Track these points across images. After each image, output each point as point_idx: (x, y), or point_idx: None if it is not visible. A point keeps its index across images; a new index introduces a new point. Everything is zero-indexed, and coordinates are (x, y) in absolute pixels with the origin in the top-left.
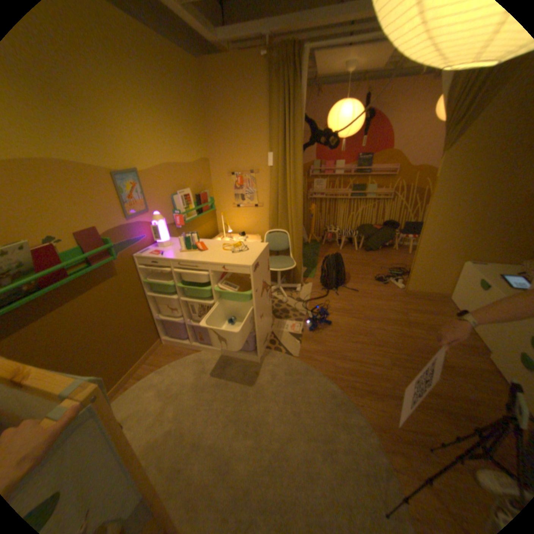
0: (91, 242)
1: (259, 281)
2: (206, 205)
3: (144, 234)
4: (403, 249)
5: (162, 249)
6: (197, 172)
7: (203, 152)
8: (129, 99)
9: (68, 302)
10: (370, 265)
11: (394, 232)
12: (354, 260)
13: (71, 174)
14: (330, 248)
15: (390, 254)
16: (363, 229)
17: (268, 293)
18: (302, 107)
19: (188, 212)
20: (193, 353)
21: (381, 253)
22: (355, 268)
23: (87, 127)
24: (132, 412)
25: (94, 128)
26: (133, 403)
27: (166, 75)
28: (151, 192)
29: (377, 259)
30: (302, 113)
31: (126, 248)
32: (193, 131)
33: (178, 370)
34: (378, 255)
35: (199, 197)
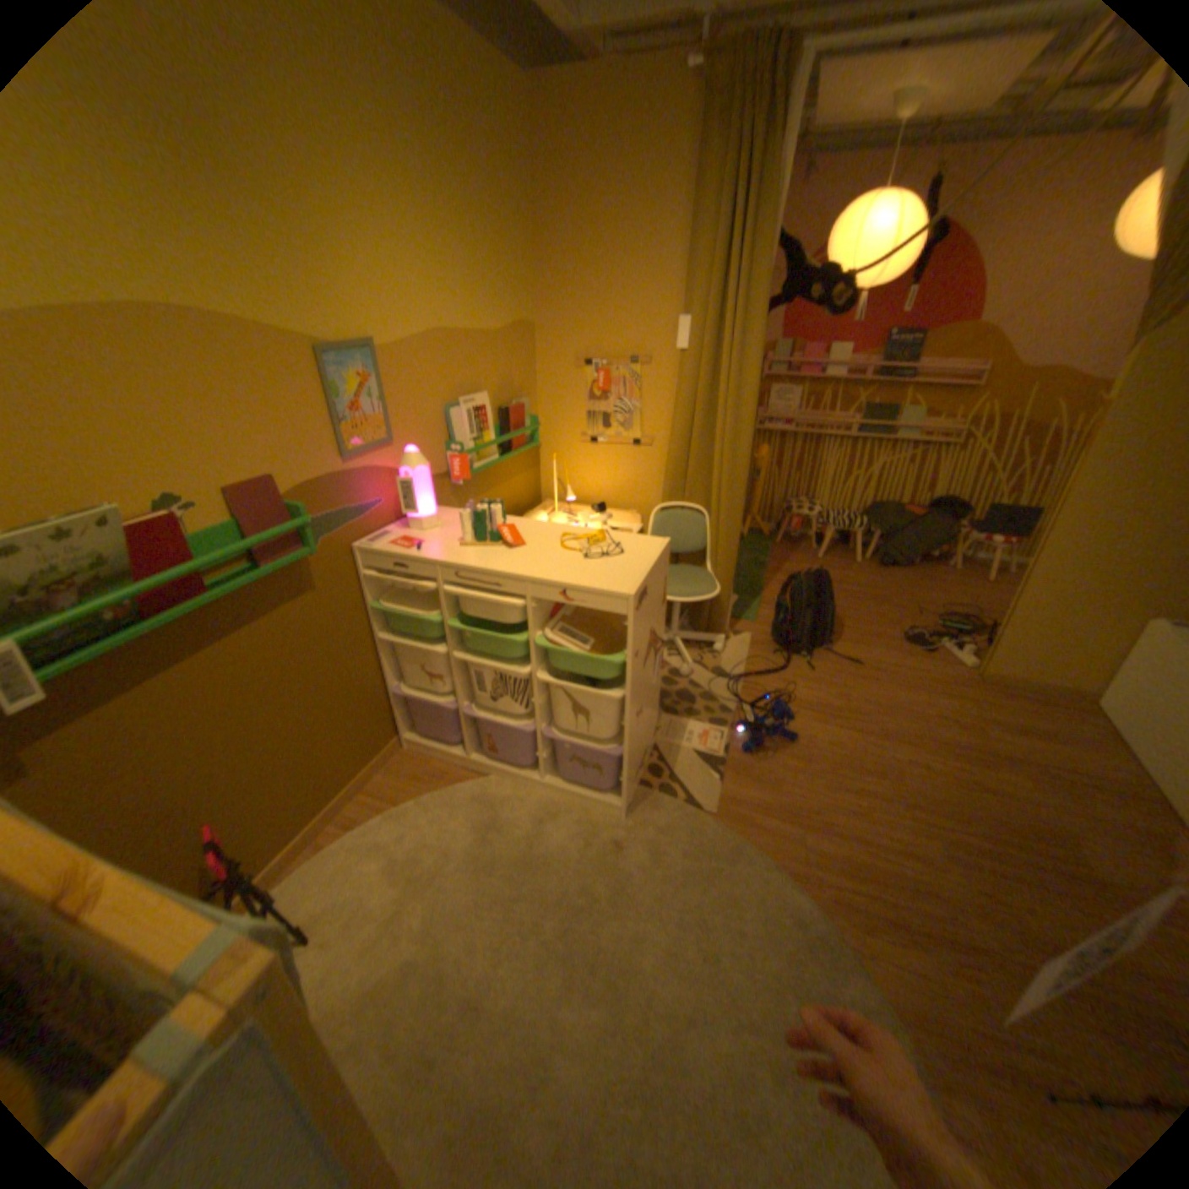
0: (264, 510)
1: (643, 630)
2: (521, 433)
3: (380, 495)
4: (974, 569)
5: (419, 536)
6: (506, 354)
7: (524, 306)
8: (367, 168)
9: (205, 648)
10: (893, 602)
11: (957, 527)
12: (852, 586)
13: (225, 345)
14: (795, 552)
15: (944, 579)
16: (880, 514)
17: (658, 657)
18: (779, 206)
19: (482, 449)
20: (472, 779)
21: (919, 574)
22: (856, 607)
23: (268, 231)
24: (330, 904)
25: (285, 234)
26: (334, 883)
27: (455, 111)
28: (403, 398)
29: (911, 590)
30: (777, 221)
31: (339, 528)
32: (505, 254)
33: (436, 815)
34: (911, 578)
35: (508, 414)
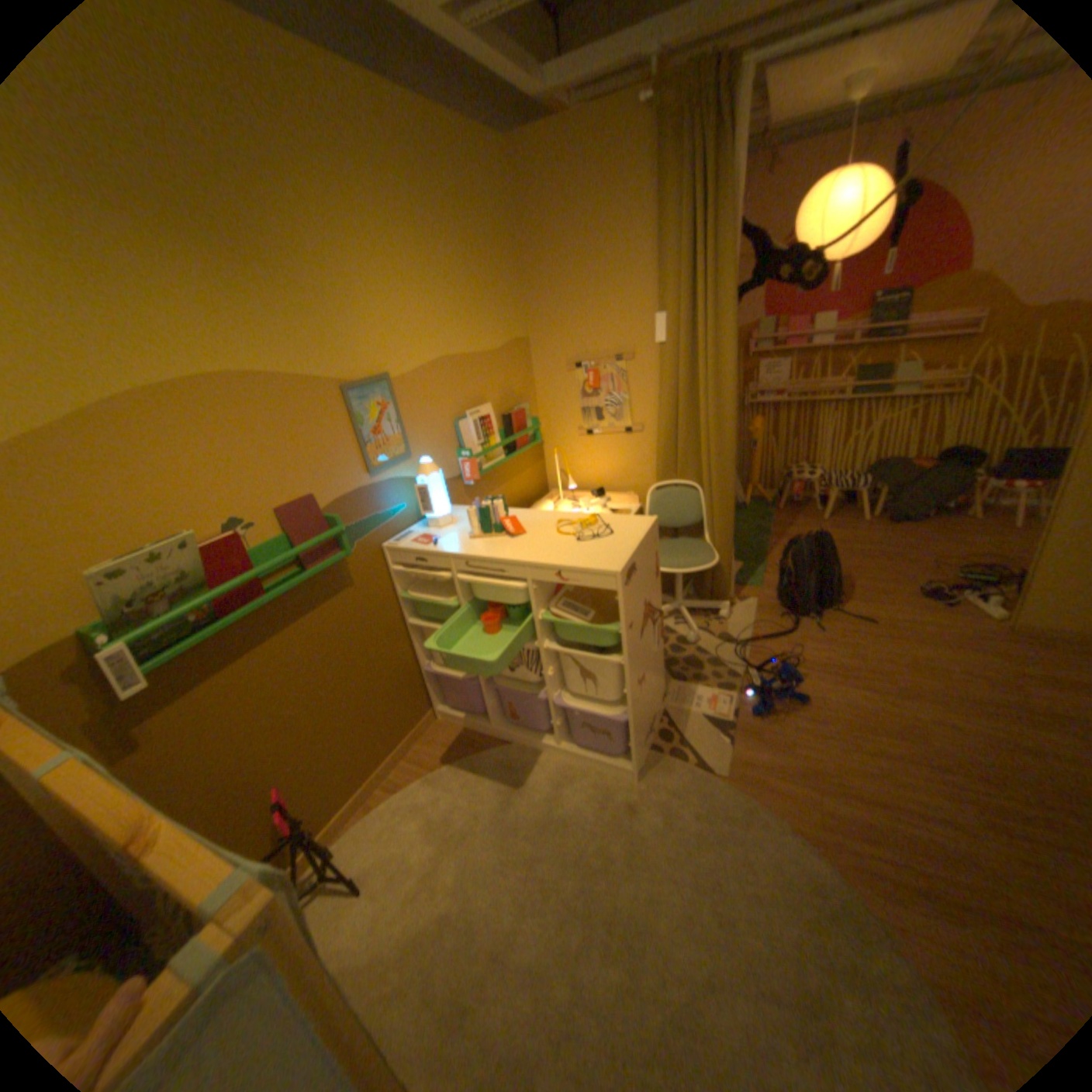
0: (307, 524)
1: (637, 603)
2: (523, 434)
3: (403, 502)
4: (998, 517)
5: (436, 533)
6: (505, 368)
7: (518, 325)
8: (375, 238)
9: (267, 641)
10: (907, 557)
11: (973, 475)
12: (862, 544)
13: (271, 396)
14: (800, 515)
15: (963, 530)
16: (886, 470)
17: (657, 628)
18: (737, 201)
19: (488, 452)
20: (497, 747)
21: (936, 527)
22: (867, 565)
23: (299, 302)
24: (378, 861)
25: (312, 302)
26: (381, 842)
27: (445, 178)
28: (417, 418)
29: (927, 543)
30: (737, 215)
31: (370, 532)
32: (498, 284)
33: (466, 780)
34: (927, 531)
35: (510, 419)
